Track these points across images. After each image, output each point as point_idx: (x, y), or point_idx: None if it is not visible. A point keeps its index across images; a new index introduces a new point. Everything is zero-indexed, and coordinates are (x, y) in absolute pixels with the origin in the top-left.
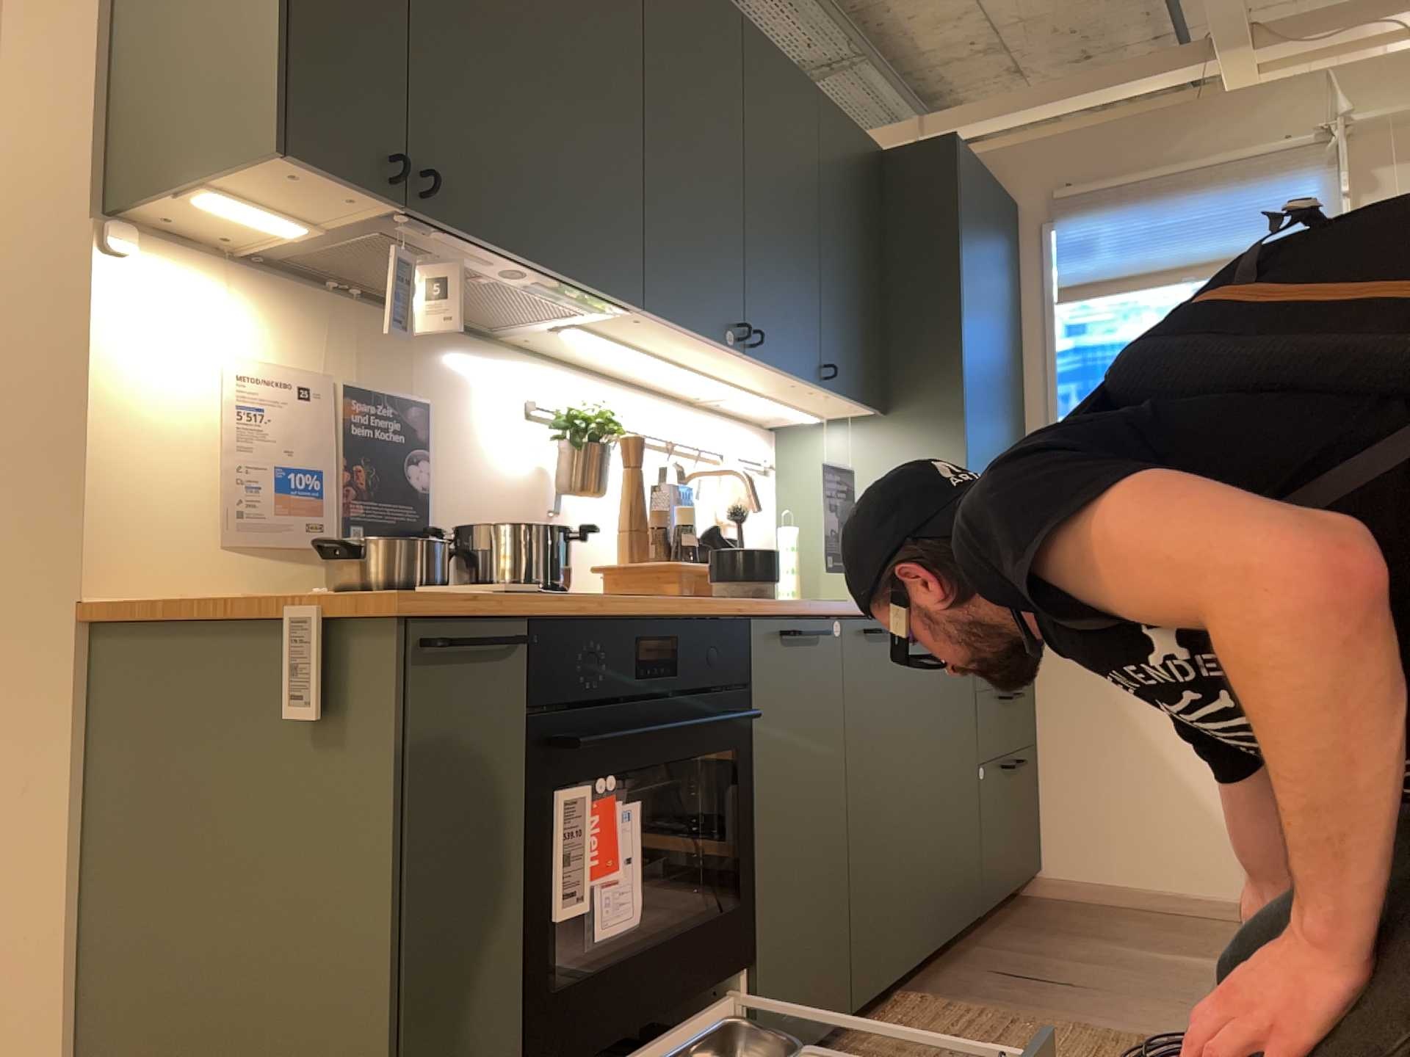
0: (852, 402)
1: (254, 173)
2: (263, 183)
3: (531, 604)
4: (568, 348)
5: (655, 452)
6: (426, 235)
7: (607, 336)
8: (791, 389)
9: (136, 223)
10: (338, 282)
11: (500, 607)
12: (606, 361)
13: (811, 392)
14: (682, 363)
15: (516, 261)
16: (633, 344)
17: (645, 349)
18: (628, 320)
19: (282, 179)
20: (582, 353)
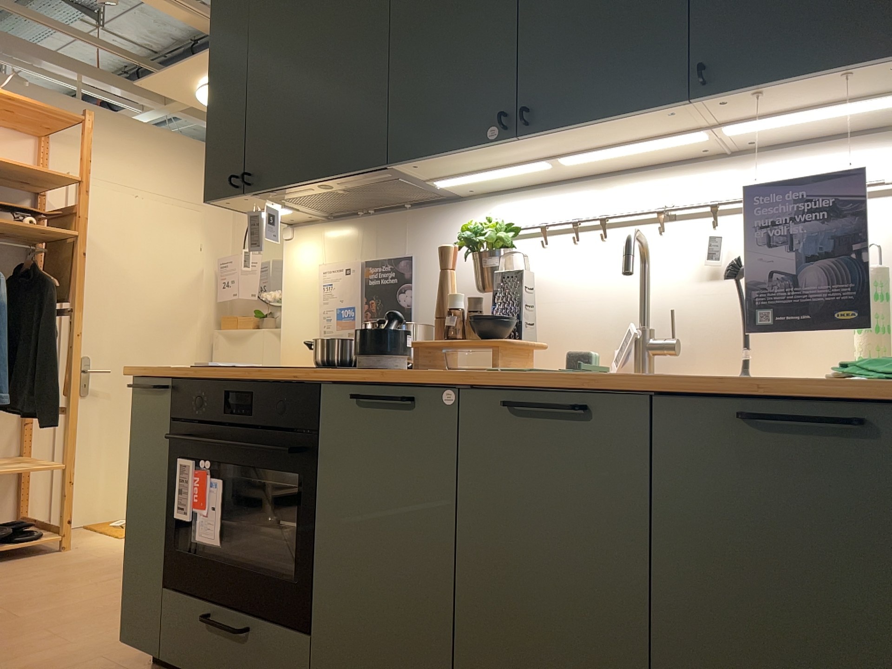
0: (828, 78)
1: (229, 207)
2: (239, 207)
3: (166, 371)
4: (506, 181)
5: (699, 221)
6: (277, 195)
7: (457, 175)
8: (700, 116)
9: (296, 224)
10: (359, 211)
11: (157, 373)
12: (547, 175)
13: (730, 105)
14: (550, 158)
15: (307, 184)
16: (483, 170)
17: (499, 167)
18: (423, 168)
19: (231, 205)
20: (522, 179)
